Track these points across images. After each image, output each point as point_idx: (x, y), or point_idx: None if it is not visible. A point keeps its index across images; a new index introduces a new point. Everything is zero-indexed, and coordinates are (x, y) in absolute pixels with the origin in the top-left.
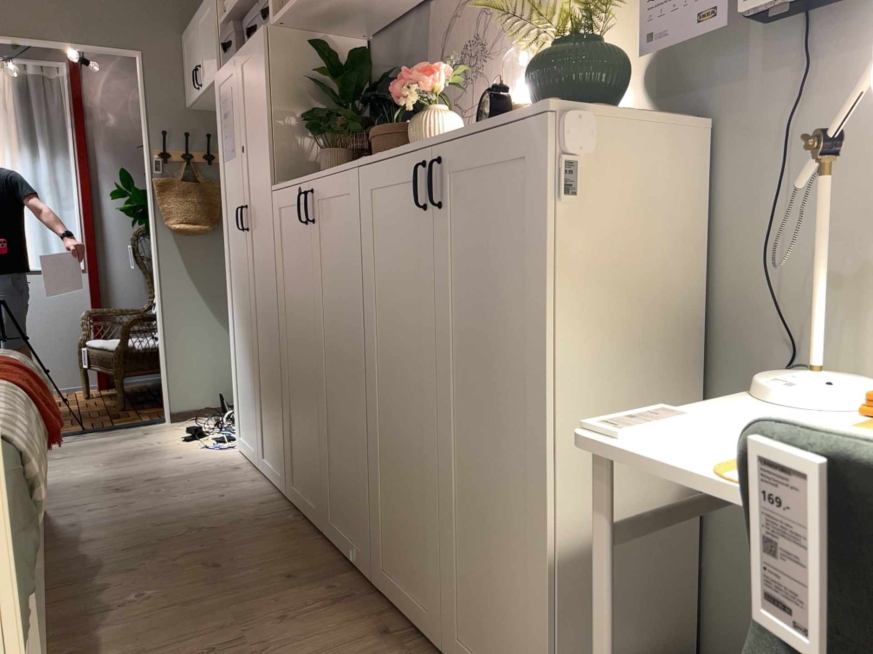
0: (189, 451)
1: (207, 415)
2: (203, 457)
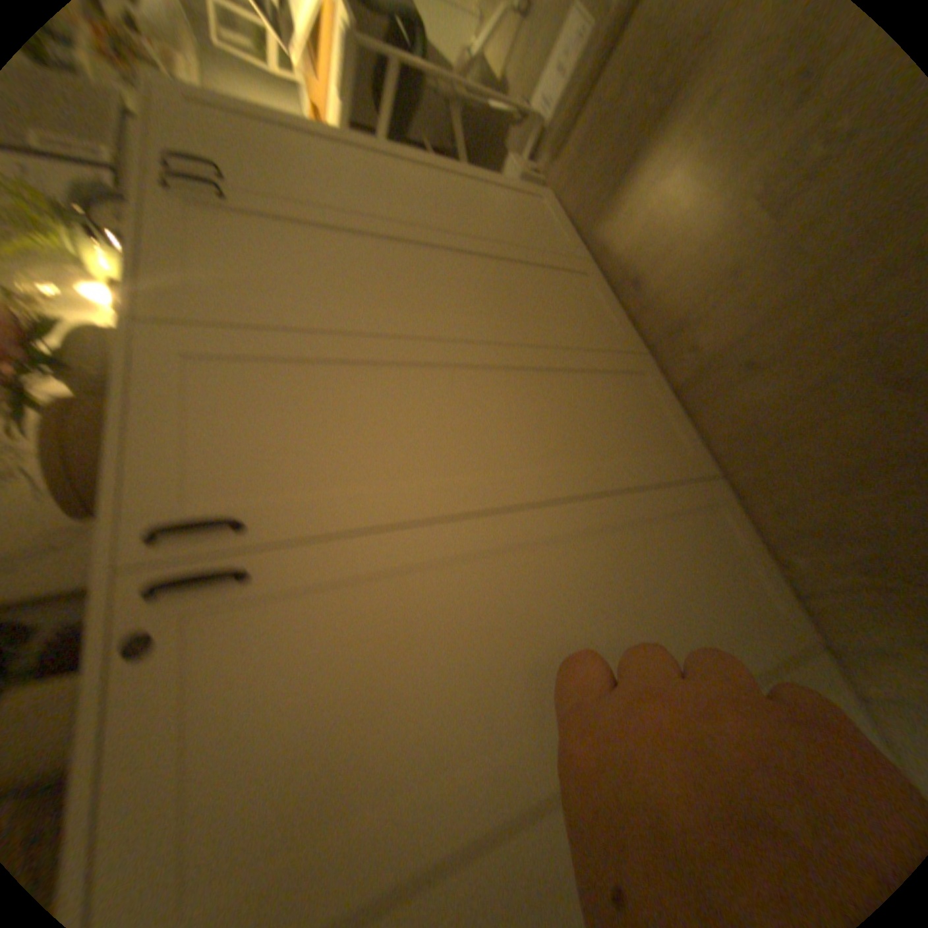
0: None
1: None
2: None
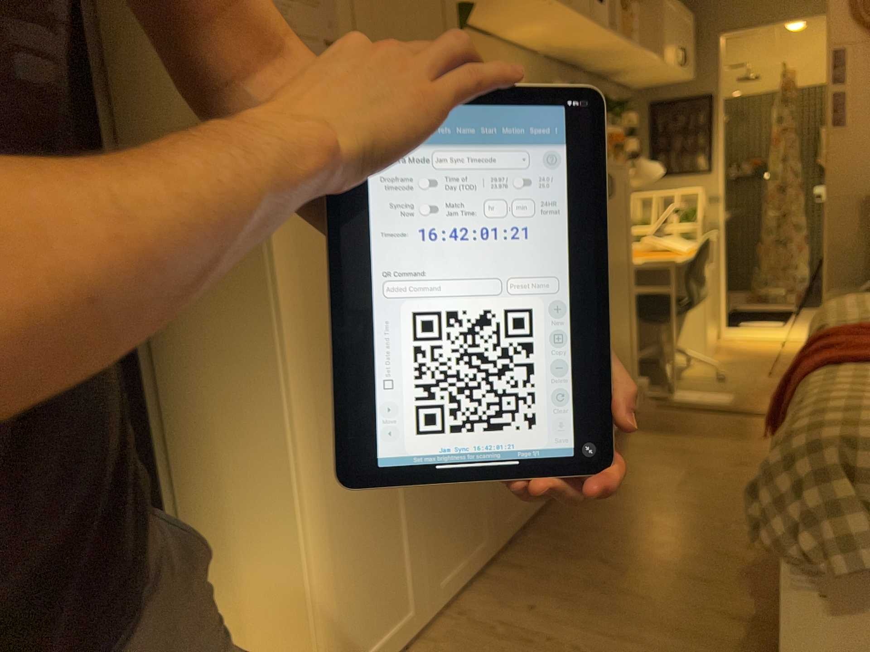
0: None
1: None
2: None
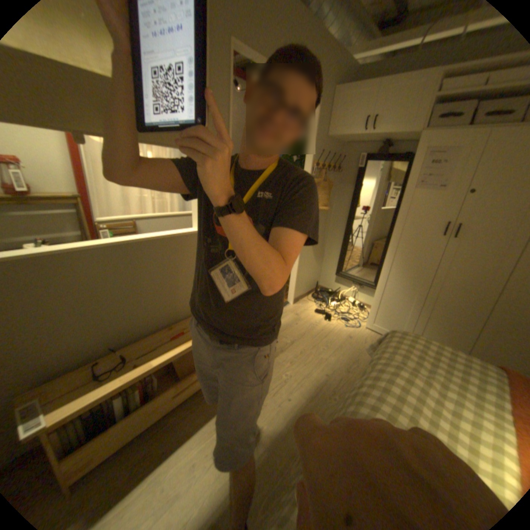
0: (345, 330)
1: (303, 297)
2: (361, 336)
